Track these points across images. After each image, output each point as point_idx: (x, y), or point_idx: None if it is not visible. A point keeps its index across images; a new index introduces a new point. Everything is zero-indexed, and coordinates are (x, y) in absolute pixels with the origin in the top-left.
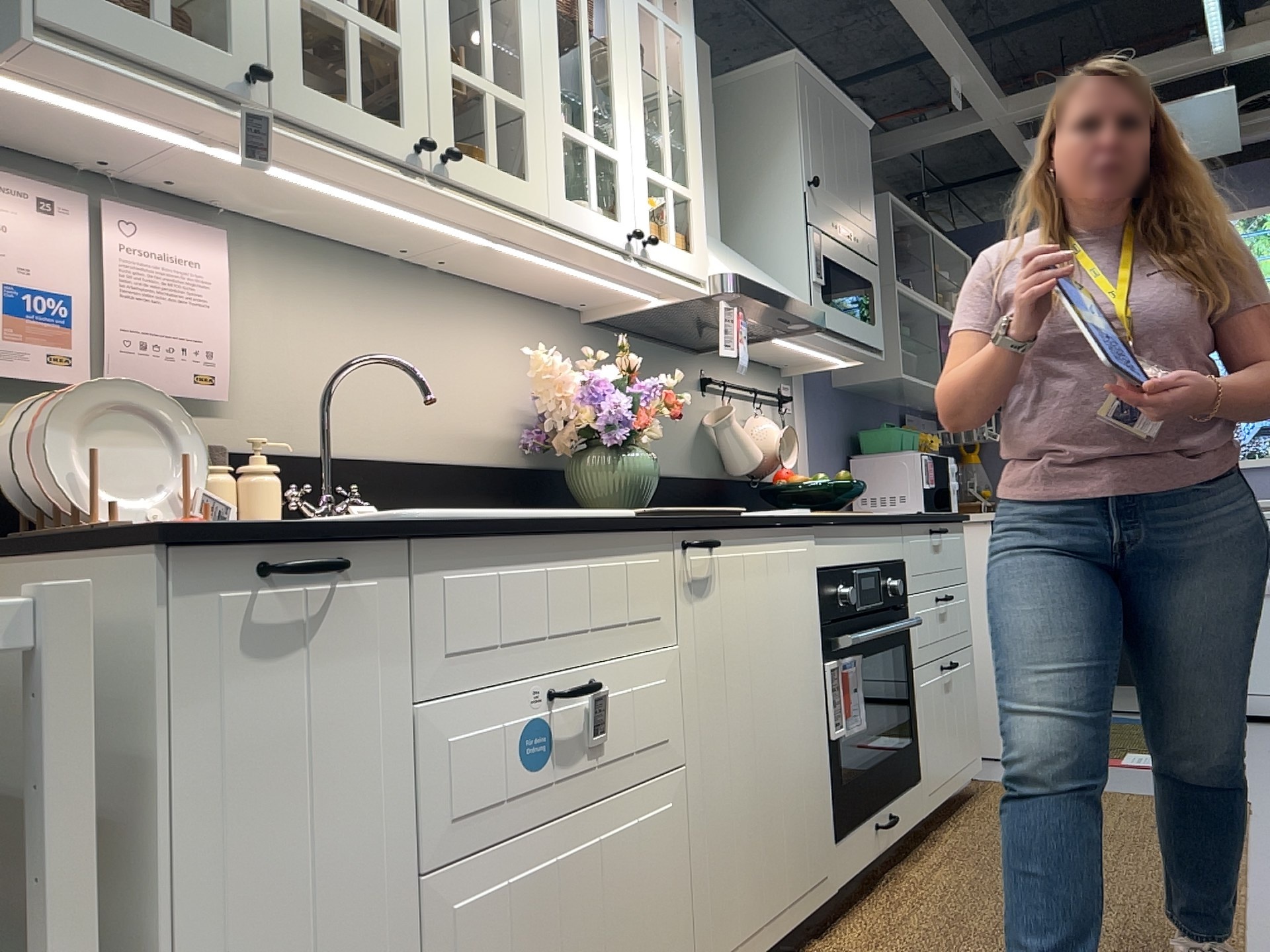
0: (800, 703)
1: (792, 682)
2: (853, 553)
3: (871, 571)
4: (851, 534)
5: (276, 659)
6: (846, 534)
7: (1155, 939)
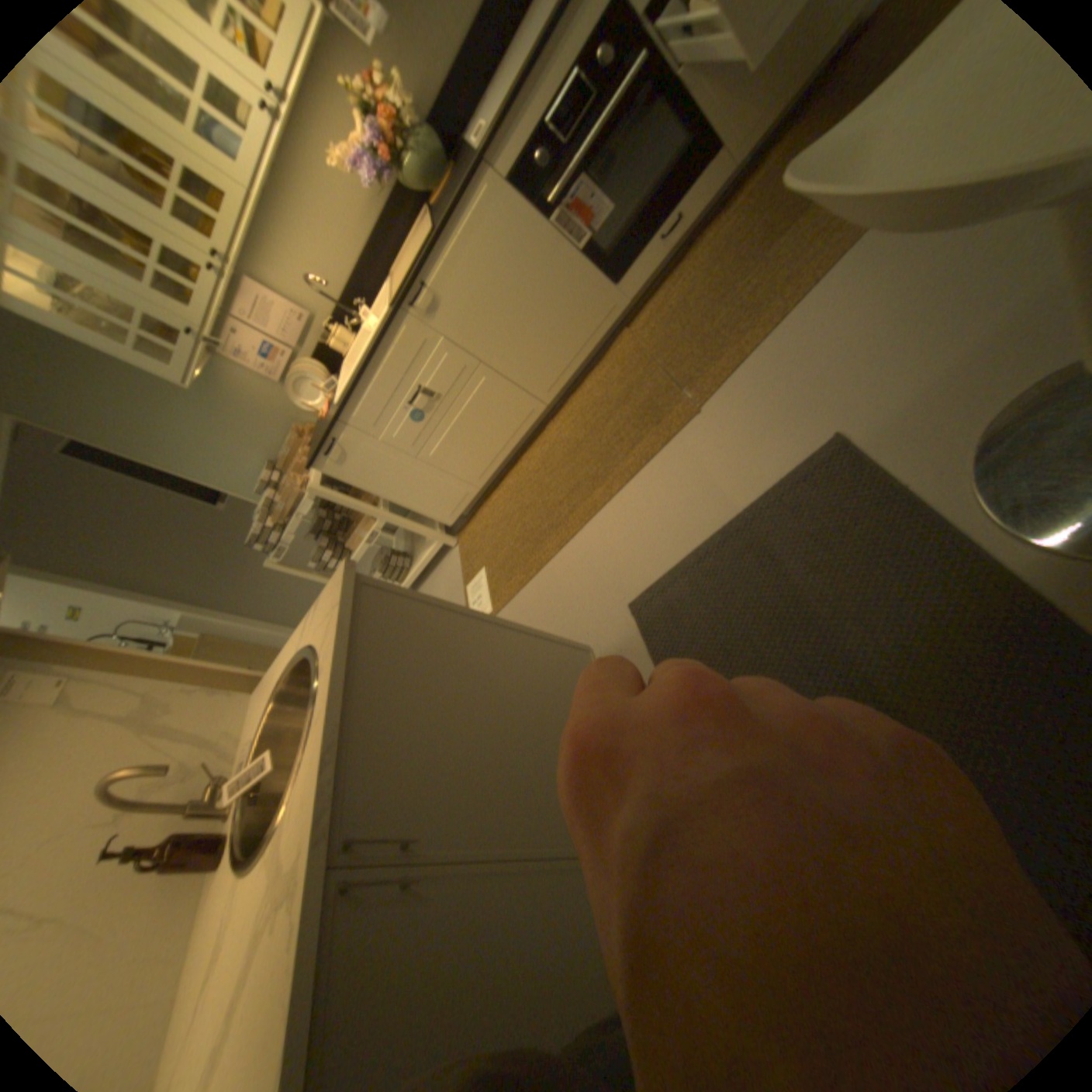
0: (540, 263)
1: (525, 263)
2: (536, 108)
3: (566, 87)
4: (525, 96)
5: (348, 457)
6: (518, 107)
7: (755, 304)
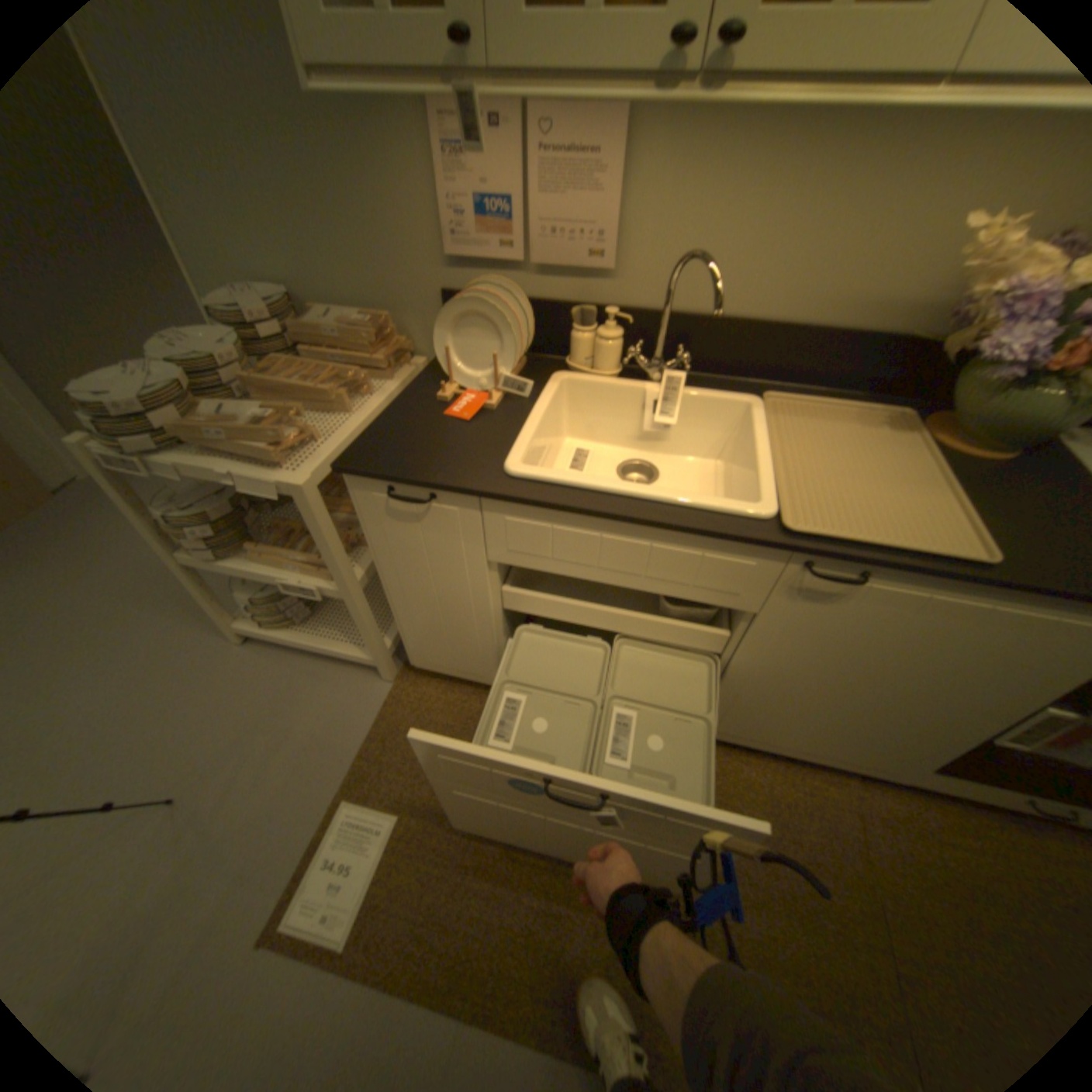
0: (953, 707)
1: (949, 692)
2: None
3: None
4: None
5: (410, 524)
6: None
7: None
